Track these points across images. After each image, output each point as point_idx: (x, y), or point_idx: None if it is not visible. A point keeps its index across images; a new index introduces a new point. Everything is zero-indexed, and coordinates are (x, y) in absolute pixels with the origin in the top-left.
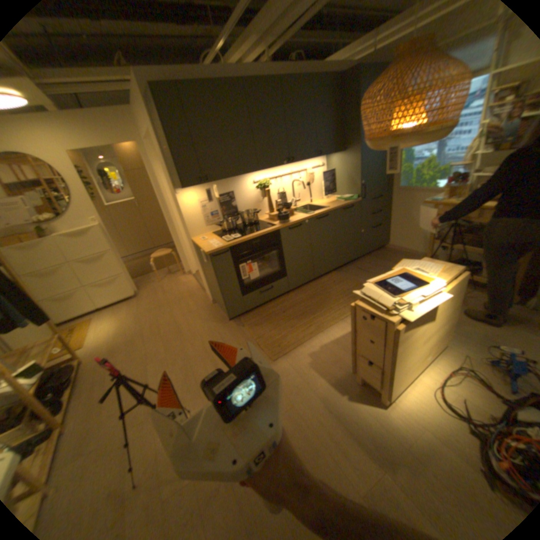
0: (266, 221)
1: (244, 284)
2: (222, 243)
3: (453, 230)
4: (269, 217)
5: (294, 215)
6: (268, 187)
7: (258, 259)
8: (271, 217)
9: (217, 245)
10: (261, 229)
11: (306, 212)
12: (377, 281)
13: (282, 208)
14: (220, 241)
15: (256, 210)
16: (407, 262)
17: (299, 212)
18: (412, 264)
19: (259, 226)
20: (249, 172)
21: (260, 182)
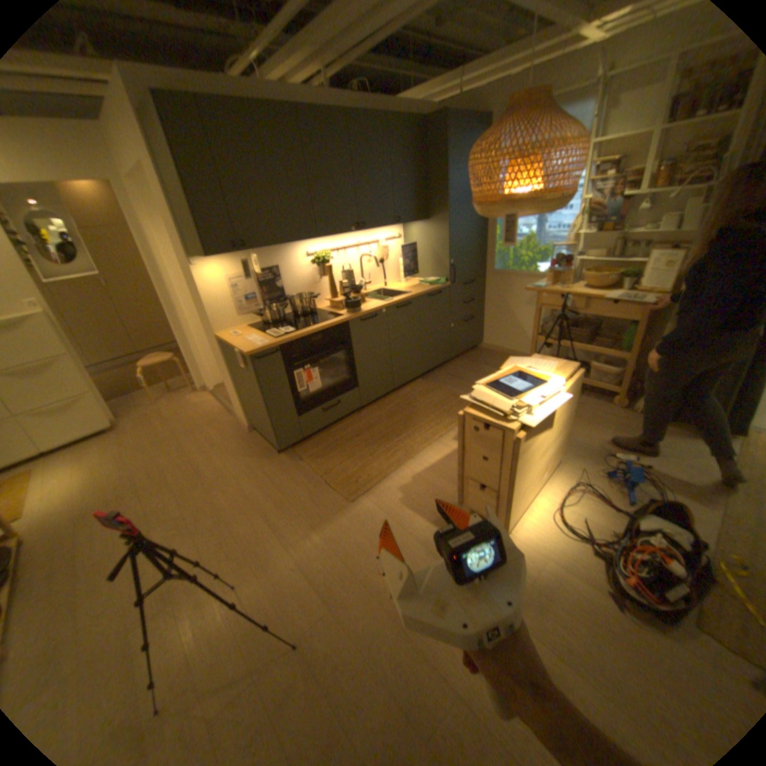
0: (326, 310)
1: (298, 400)
2: (266, 341)
3: (557, 324)
4: (330, 305)
5: (365, 302)
6: (327, 263)
7: (319, 363)
8: (333, 305)
9: (259, 343)
10: (321, 320)
11: (380, 300)
12: (488, 383)
13: (347, 292)
14: (263, 337)
15: (311, 294)
16: (515, 361)
17: (371, 299)
18: (522, 362)
19: (318, 317)
20: (301, 239)
21: (316, 255)
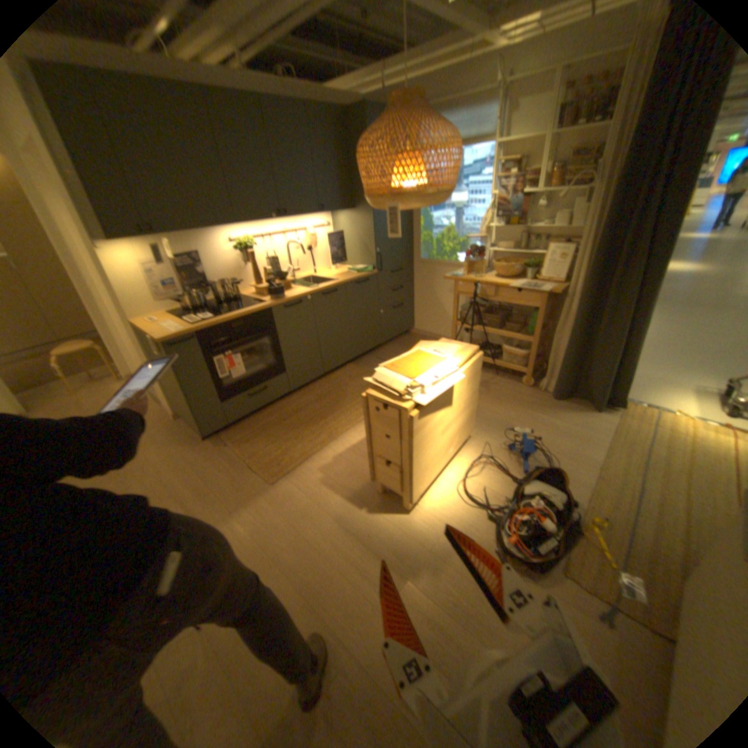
0: (252, 297)
1: (222, 387)
2: (183, 328)
3: (474, 311)
4: (257, 292)
5: (292, 290)
6: (252, 250)
7: (243, 350)
8: (259, 292)
9: (175, 330)
10: (244, 307)
11: (308, 287)
12: (390, 366)
13: (274, 280)
14: (180, 325)
15: (235, 281)
16: (424, 345)
17: (299, 286)
18: (430, 347)
19: (242, 304)
20: (222, 226)
21: (240, 242)
